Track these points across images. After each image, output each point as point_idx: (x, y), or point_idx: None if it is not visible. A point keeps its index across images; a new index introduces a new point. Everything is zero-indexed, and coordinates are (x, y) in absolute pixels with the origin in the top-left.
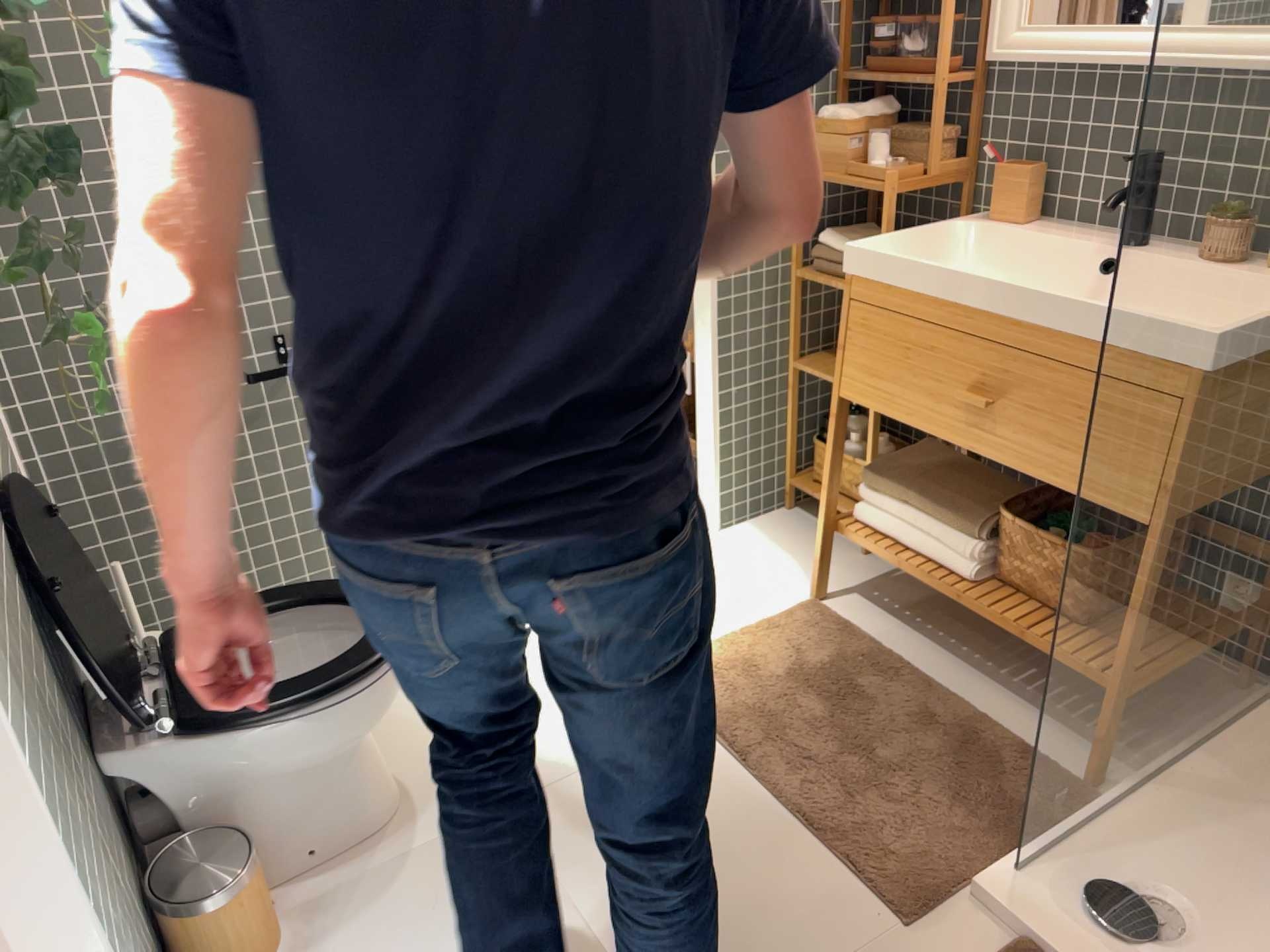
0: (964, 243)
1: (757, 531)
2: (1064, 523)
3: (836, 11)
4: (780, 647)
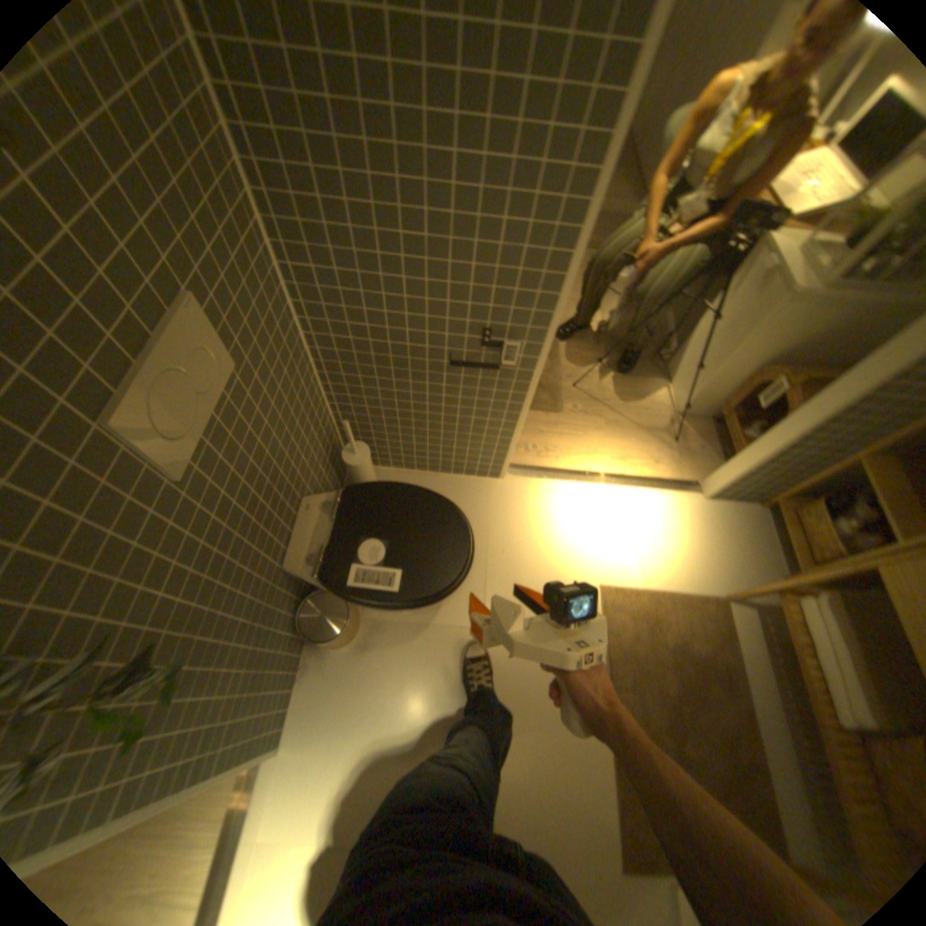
0: None
1: (730, 514)
2: None
3: None
4: (684, 625)
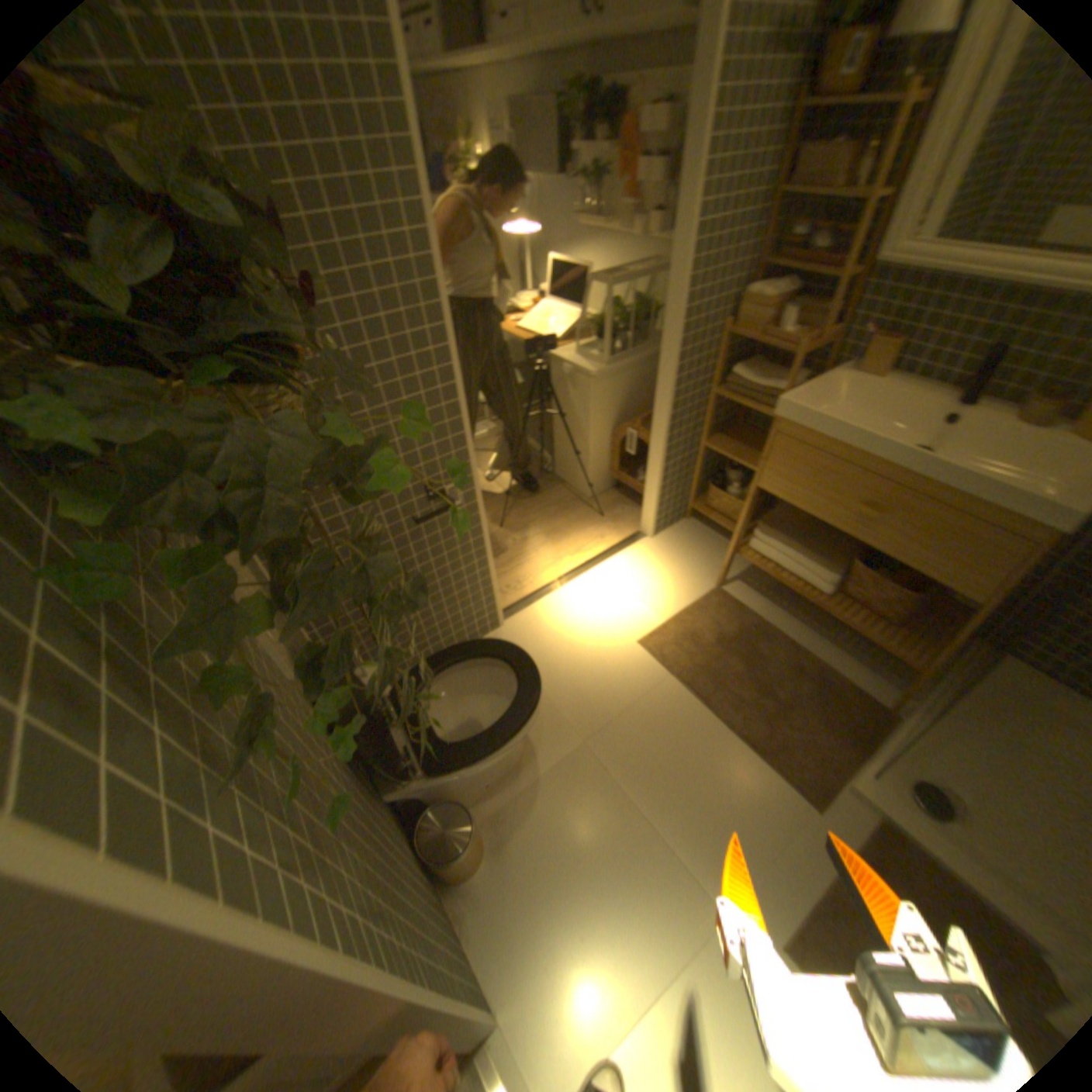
0: (841, 387)
1: (672, 536)
2: (883, 561)
3: (766, 210)
4: (706, 622)
